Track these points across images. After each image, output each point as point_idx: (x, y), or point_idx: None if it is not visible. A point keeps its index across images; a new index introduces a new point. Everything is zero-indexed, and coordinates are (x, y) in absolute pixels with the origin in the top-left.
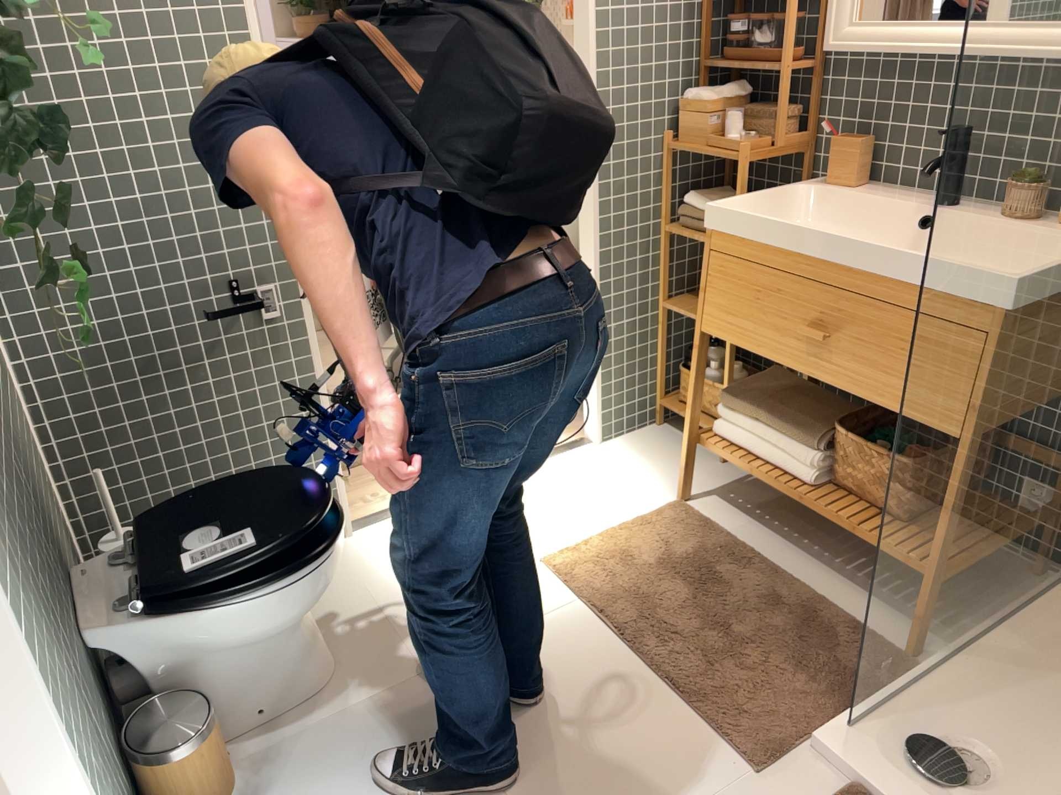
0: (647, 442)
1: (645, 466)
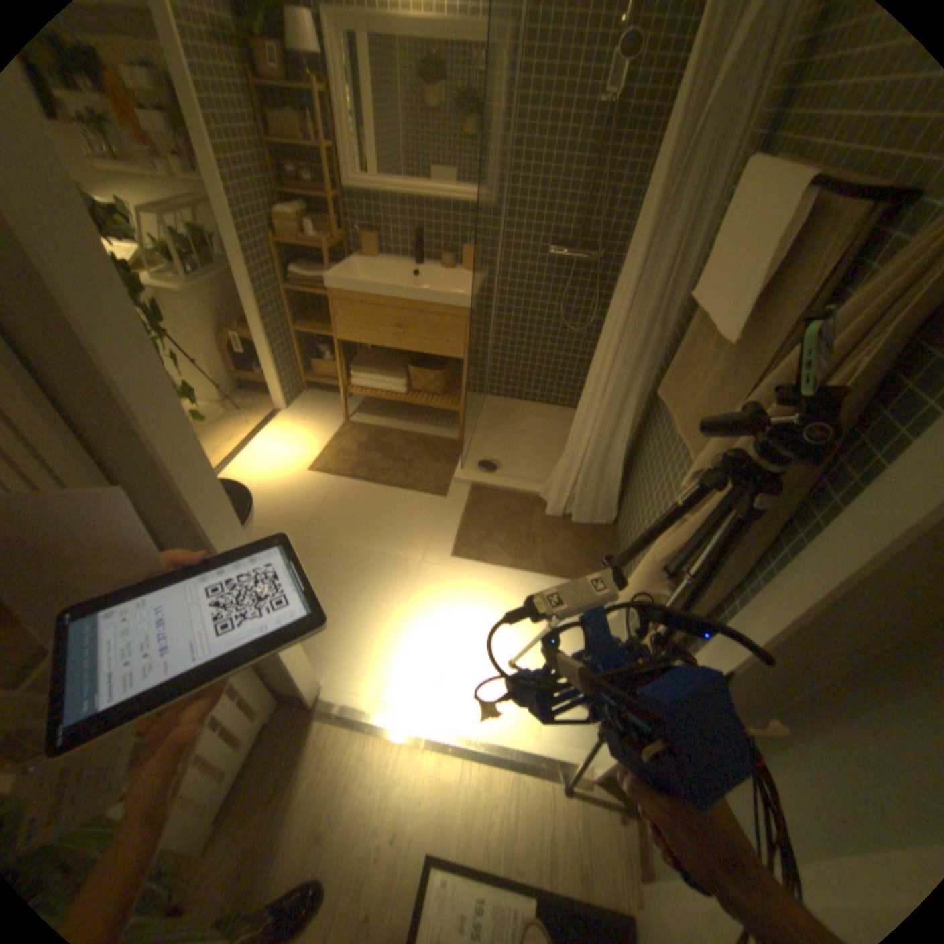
0: (305, 400)
1: (314, 411)
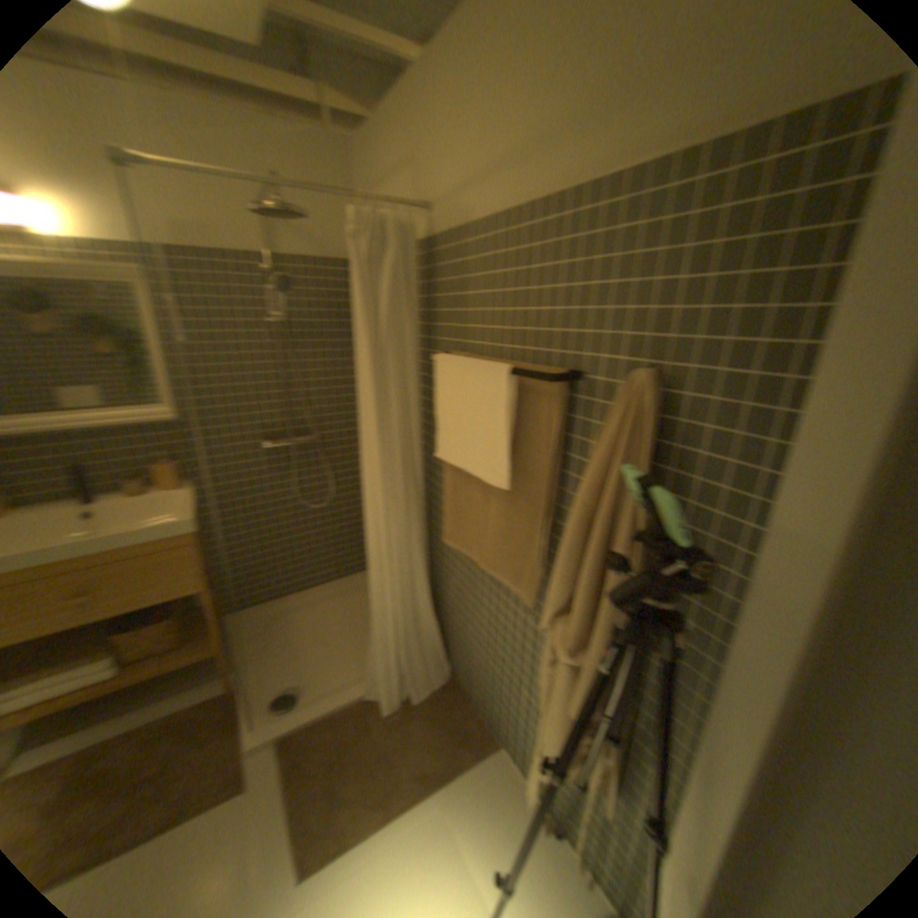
0: None
1: None
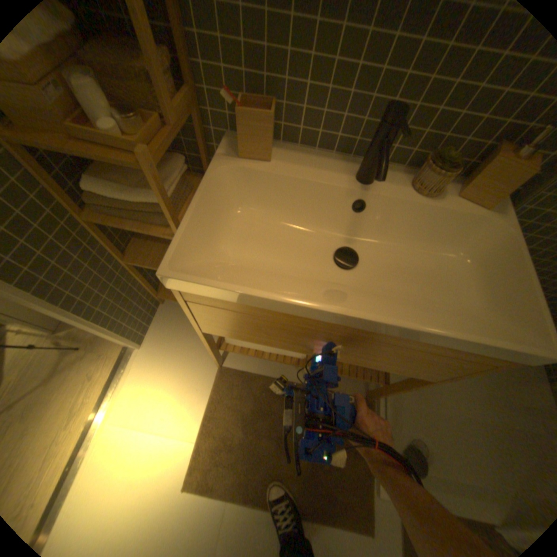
0: (163, 325)
1: (177, 349)
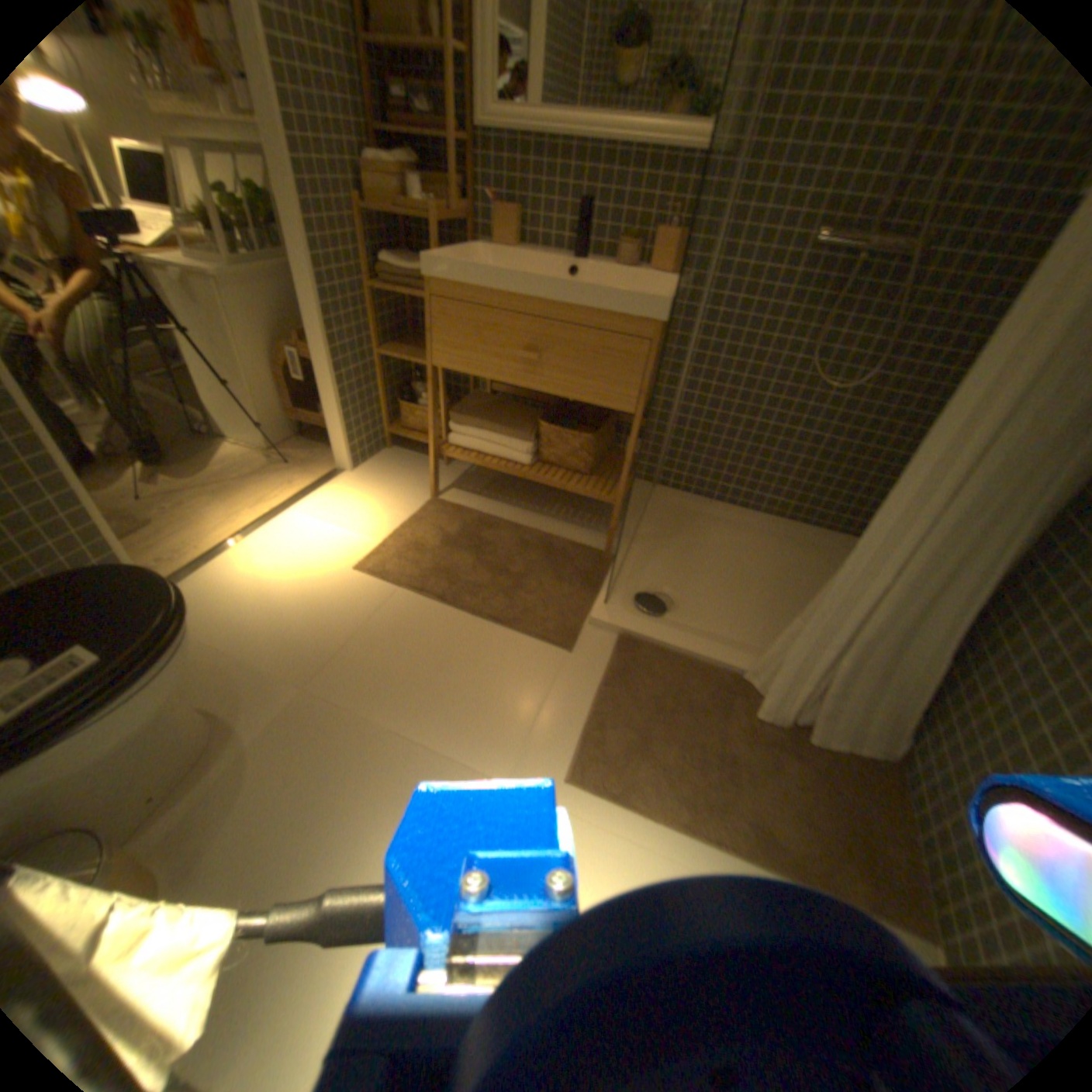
0: (386, 460)
1: (394, 477)
